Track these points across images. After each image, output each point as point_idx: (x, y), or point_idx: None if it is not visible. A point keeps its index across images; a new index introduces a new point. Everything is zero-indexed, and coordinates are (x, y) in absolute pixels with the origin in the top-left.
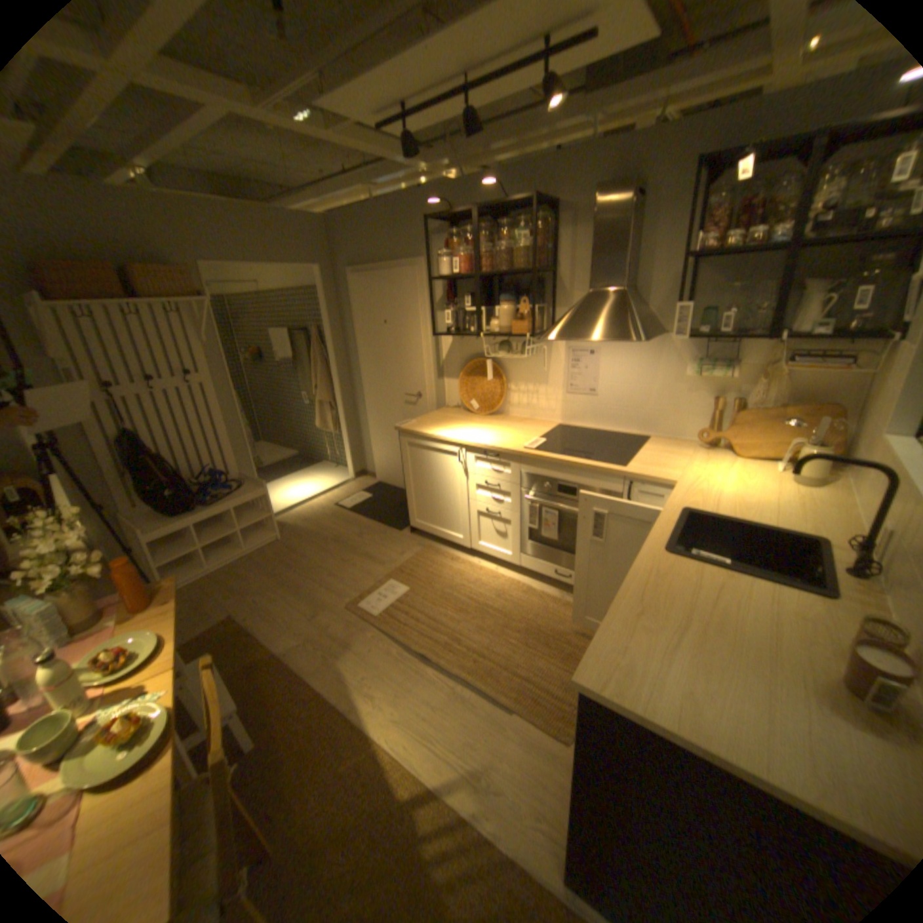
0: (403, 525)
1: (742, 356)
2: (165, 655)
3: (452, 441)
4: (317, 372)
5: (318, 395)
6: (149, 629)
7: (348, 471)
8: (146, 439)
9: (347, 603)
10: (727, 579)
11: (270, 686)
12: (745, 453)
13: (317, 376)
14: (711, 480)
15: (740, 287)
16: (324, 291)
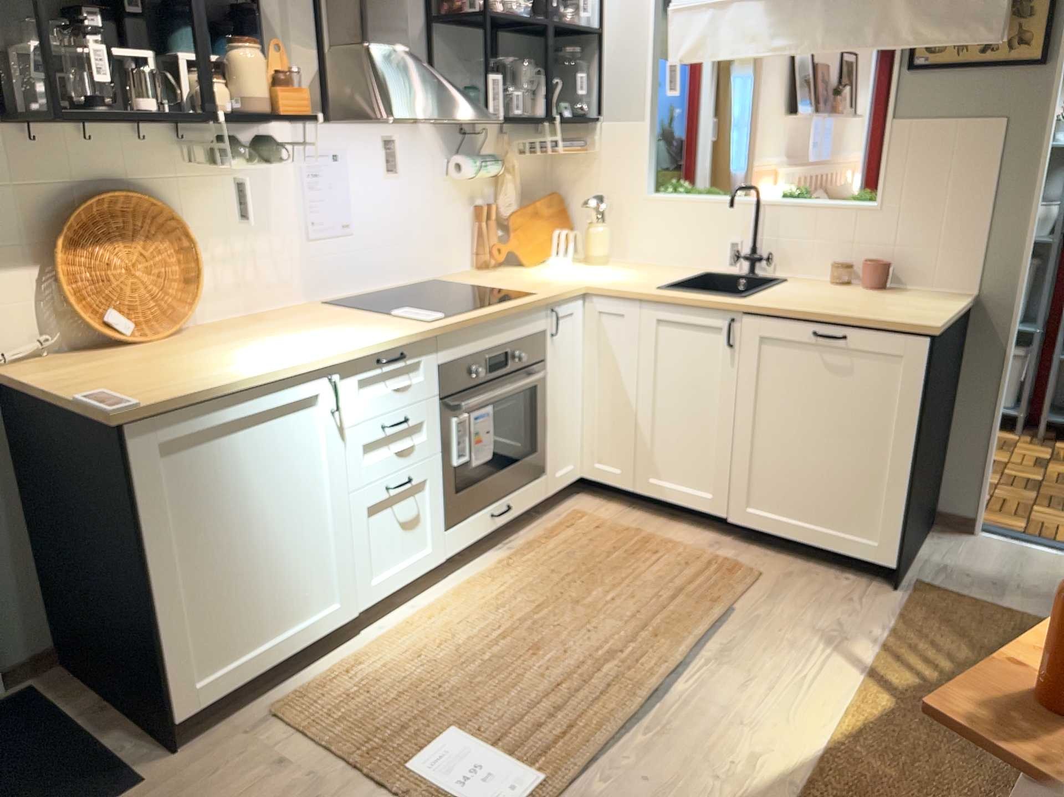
0: (111, 775)
1: (480, 152)
2: None
3: (313, 366)
4: None
5: None
6: None
7: None
8: None
9: None
10: (777, 292)
11: None
12: (523, 261)
13: None
14: (585, 277)
15: (473, 67)
16: None
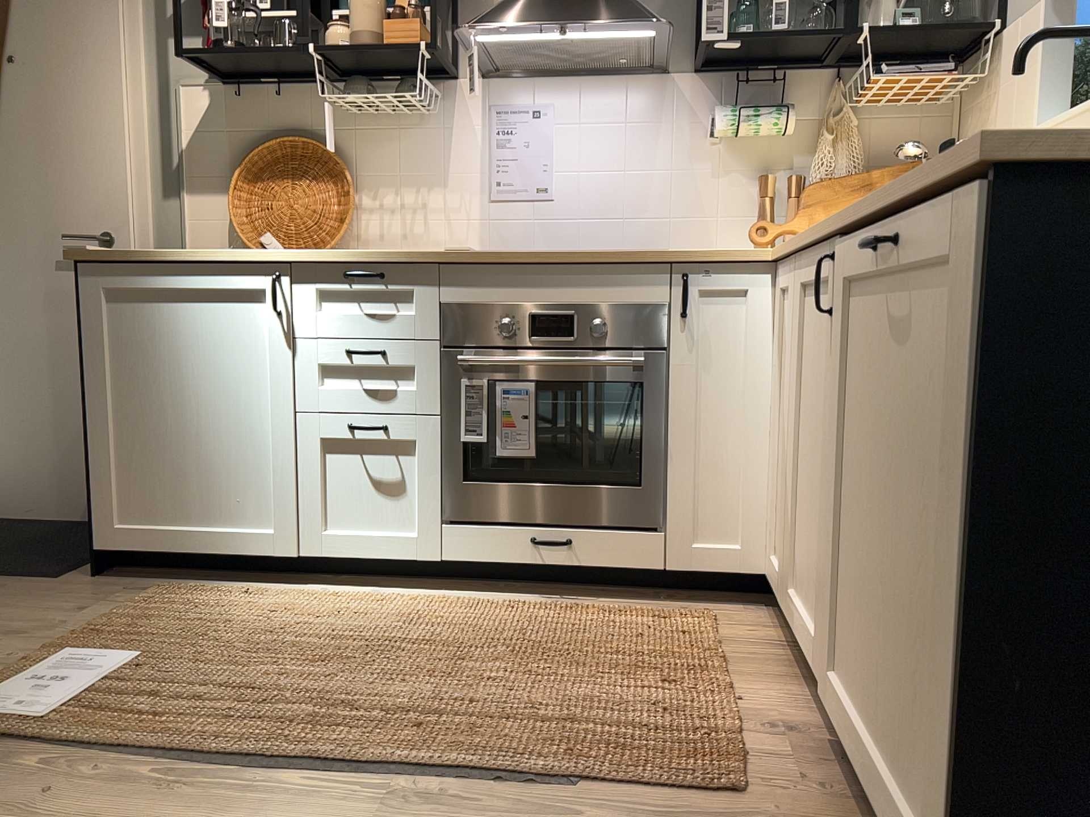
0: (62, 568)
1: (785, 109)
2: None
3: (255, 257)
4: None
5: None
6: None
7: None
8: None
9: None
10: None
11: None
12: None
13: None
14: None
15: None
16: None
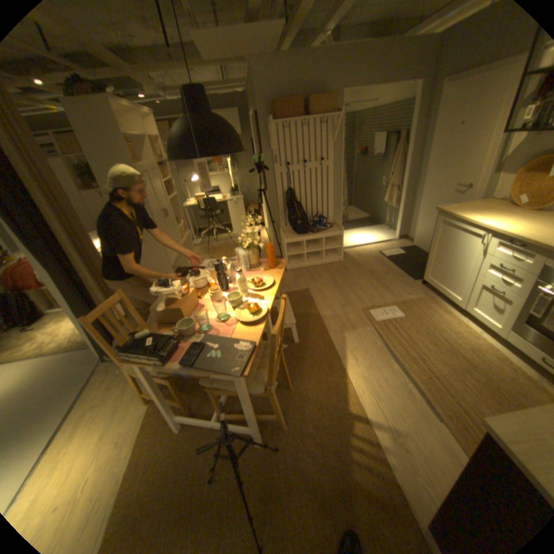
0: (419, 277)
1: None
2: (275, 289)
3: (483, 225)
4: (397, 163)
5: (393, 179)
6: (273, 276)
7: (395, 233)
8: (297, 193)
9: (363, 307)
10: None
11: (313, 326)
12: None
13: (396, 166)
14: None
15: None
16: (421, 100)
